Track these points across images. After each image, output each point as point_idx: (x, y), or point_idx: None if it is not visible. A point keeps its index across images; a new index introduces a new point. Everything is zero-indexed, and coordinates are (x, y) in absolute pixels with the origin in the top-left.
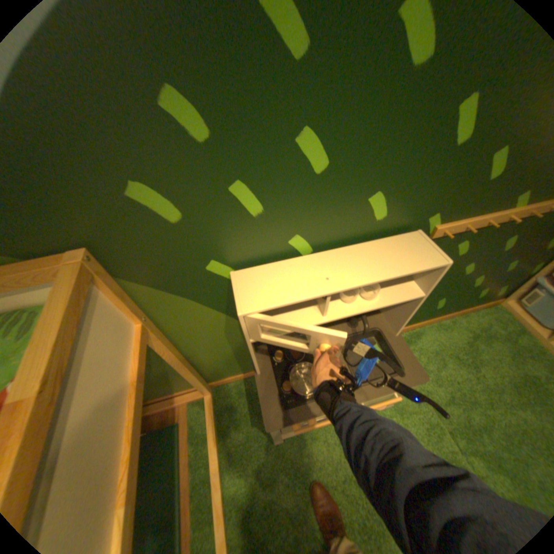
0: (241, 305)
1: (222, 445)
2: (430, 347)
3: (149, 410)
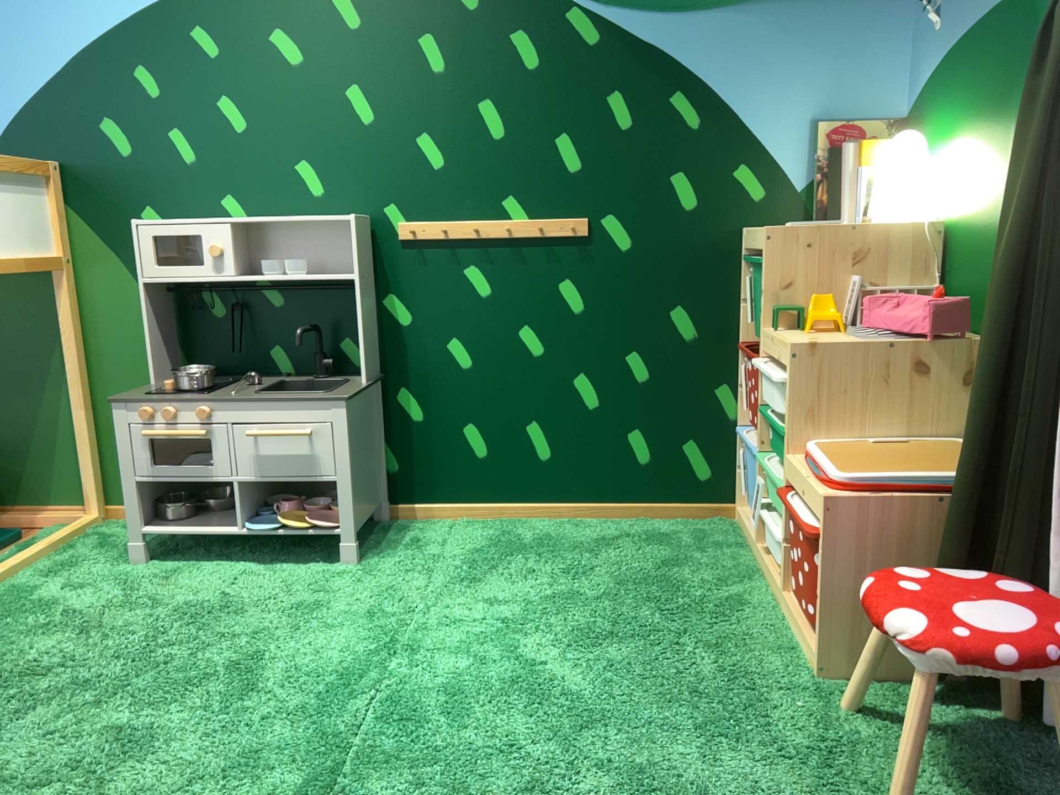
0: (140, 220)
1: (56, 555)
2: (517, 535)
3: (0, 514)
